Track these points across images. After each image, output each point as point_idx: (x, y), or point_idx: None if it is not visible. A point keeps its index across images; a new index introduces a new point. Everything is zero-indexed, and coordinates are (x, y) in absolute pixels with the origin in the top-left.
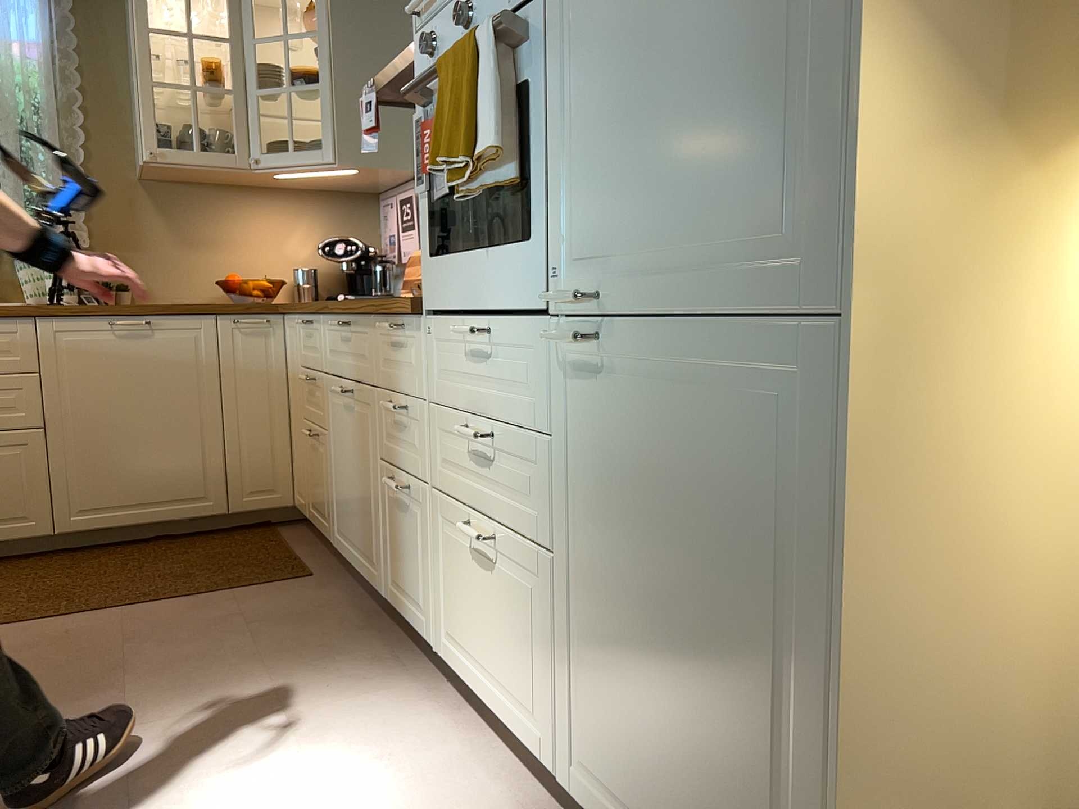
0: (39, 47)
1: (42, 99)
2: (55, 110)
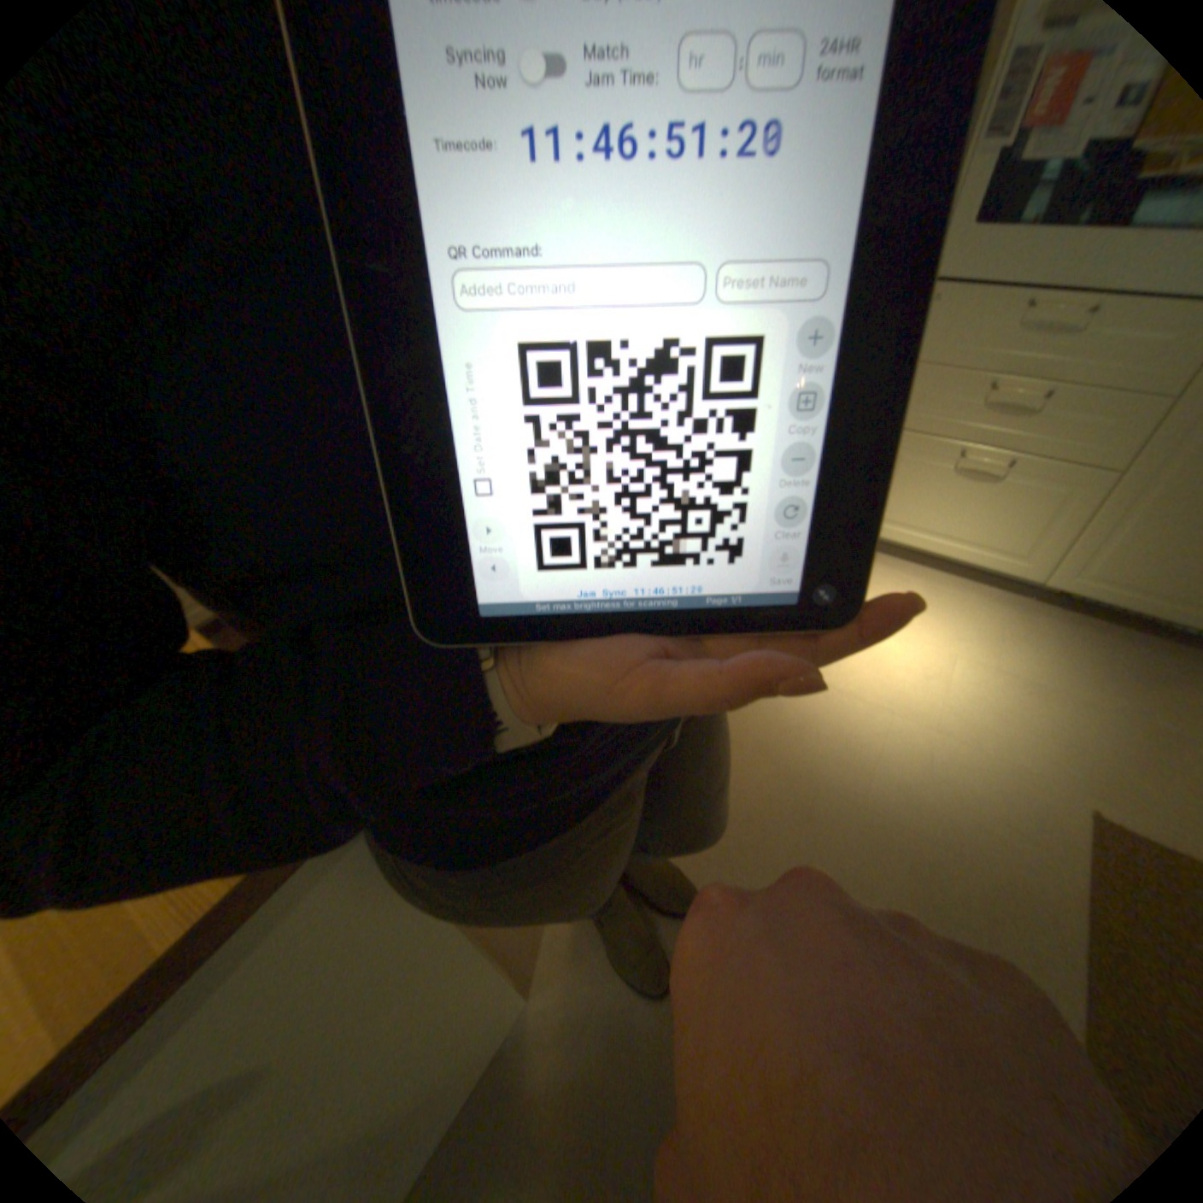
0: None
1: None
2: None
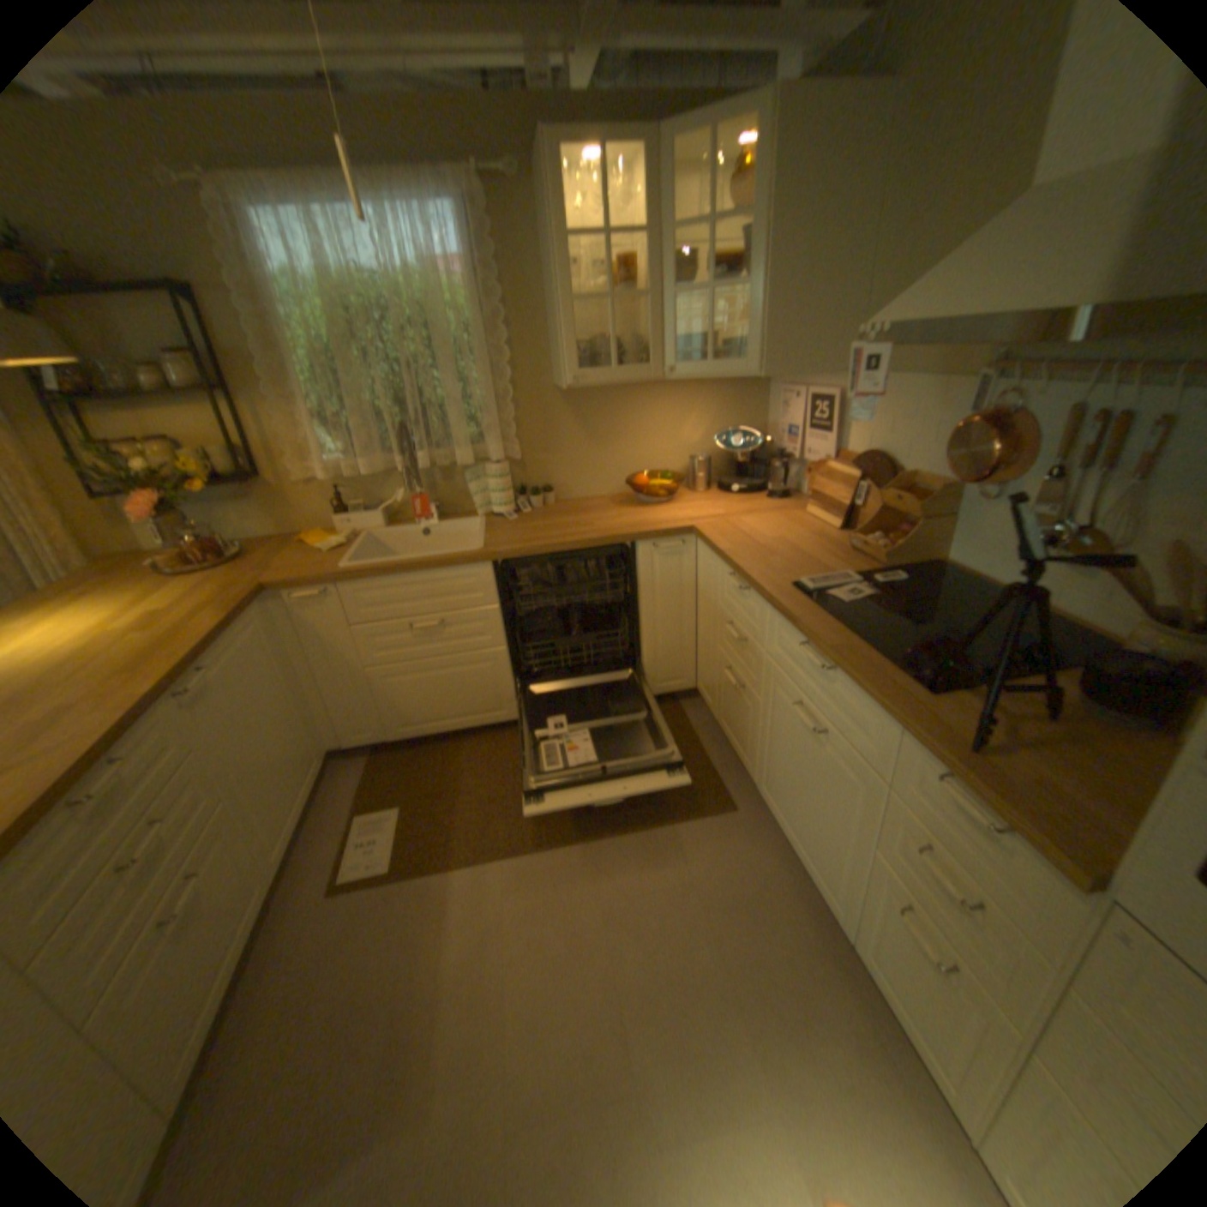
0: (460, 262)
1: (469, 319)
2: (481, 331)
